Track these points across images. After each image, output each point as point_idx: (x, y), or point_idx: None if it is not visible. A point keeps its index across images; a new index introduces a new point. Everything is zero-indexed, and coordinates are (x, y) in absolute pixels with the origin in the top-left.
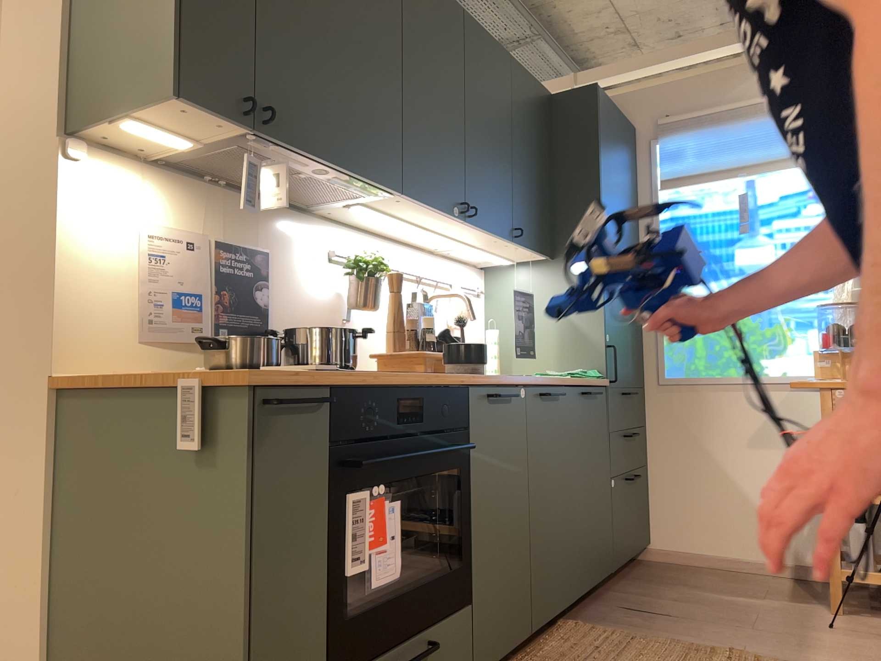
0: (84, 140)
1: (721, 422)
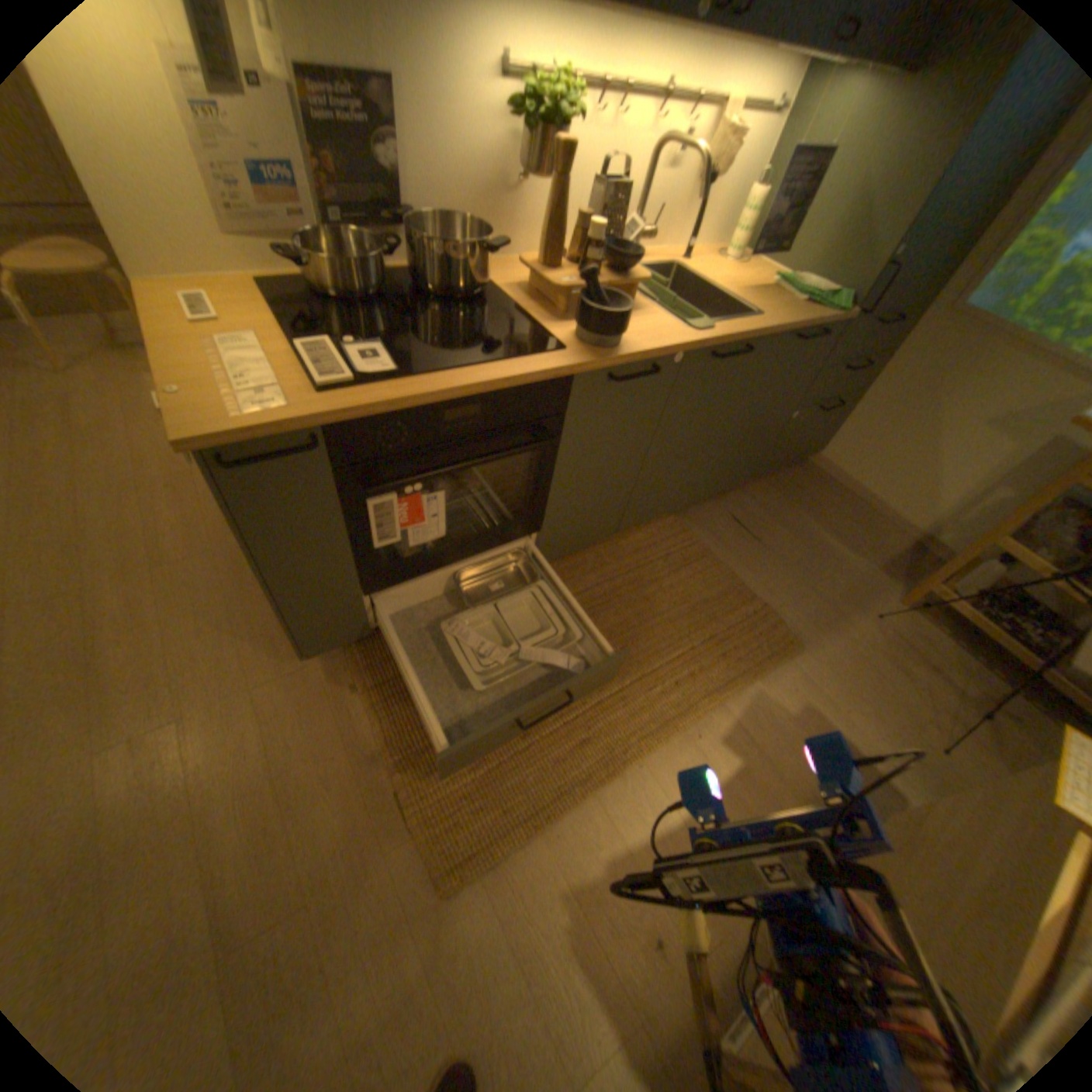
0: None
1: (980, 386)
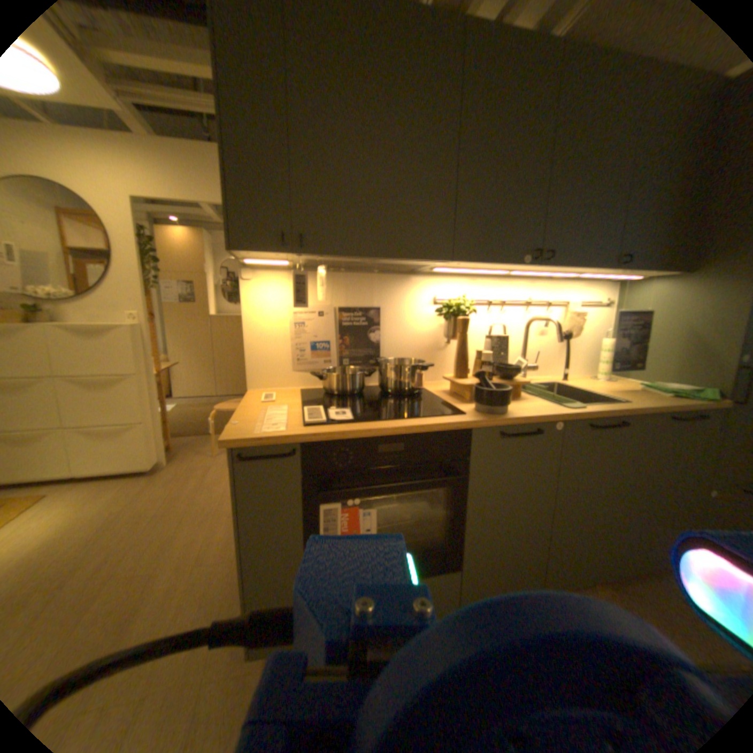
0: (252, 265)
1: None
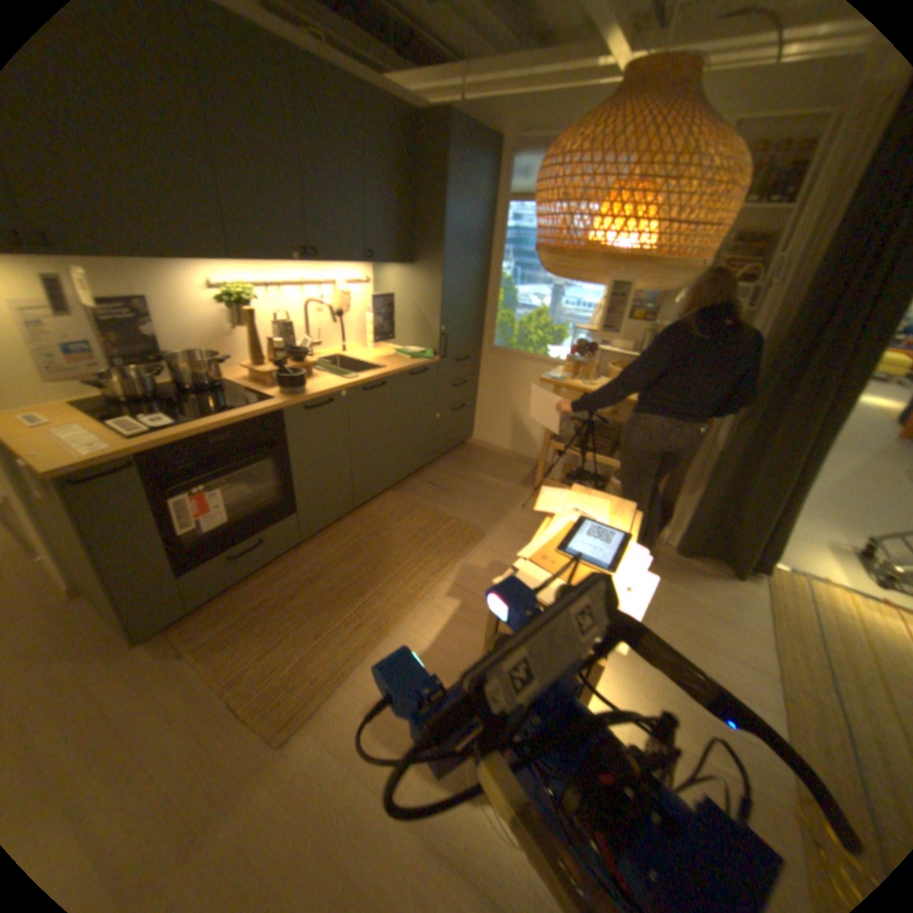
0: None
1: (518, 380)
